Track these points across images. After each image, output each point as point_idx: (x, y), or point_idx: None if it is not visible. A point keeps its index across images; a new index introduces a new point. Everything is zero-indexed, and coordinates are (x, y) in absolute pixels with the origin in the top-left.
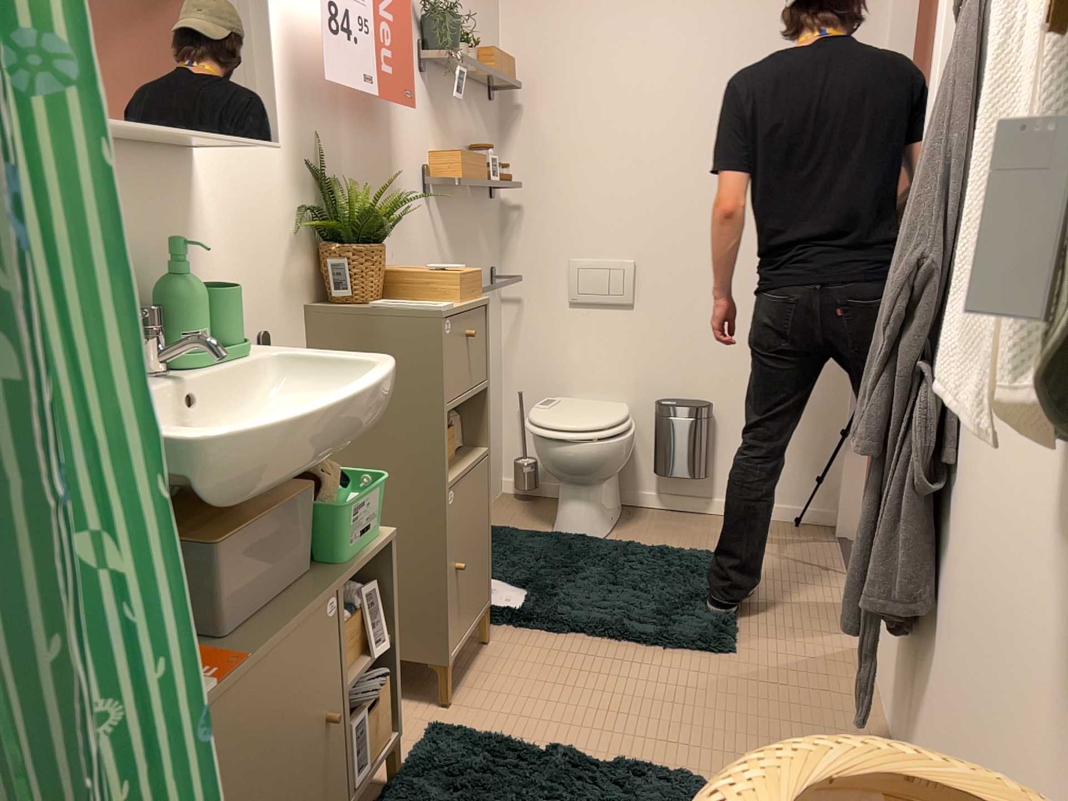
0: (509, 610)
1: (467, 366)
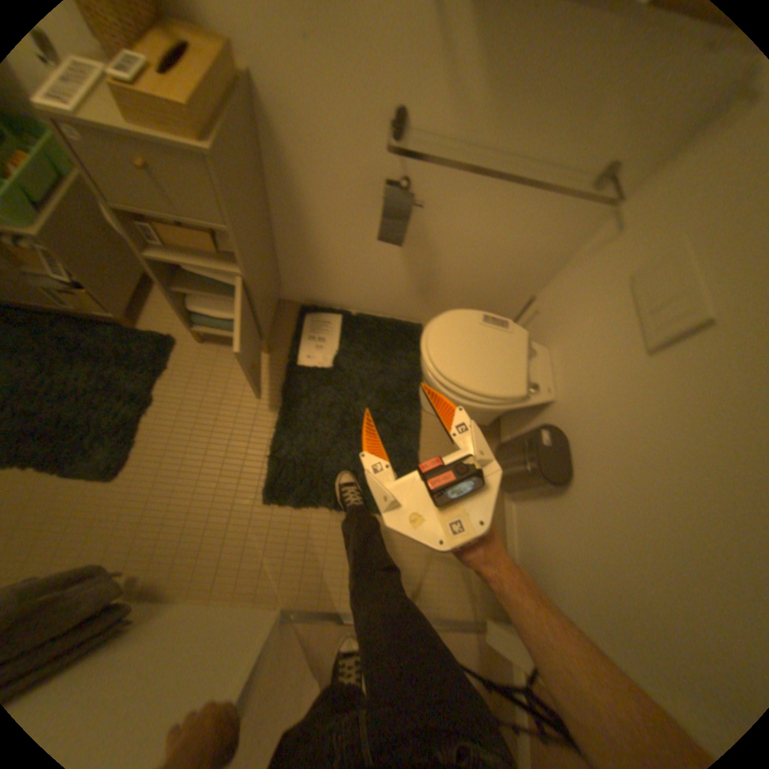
0: (295, 358)
1: (154, 192)
